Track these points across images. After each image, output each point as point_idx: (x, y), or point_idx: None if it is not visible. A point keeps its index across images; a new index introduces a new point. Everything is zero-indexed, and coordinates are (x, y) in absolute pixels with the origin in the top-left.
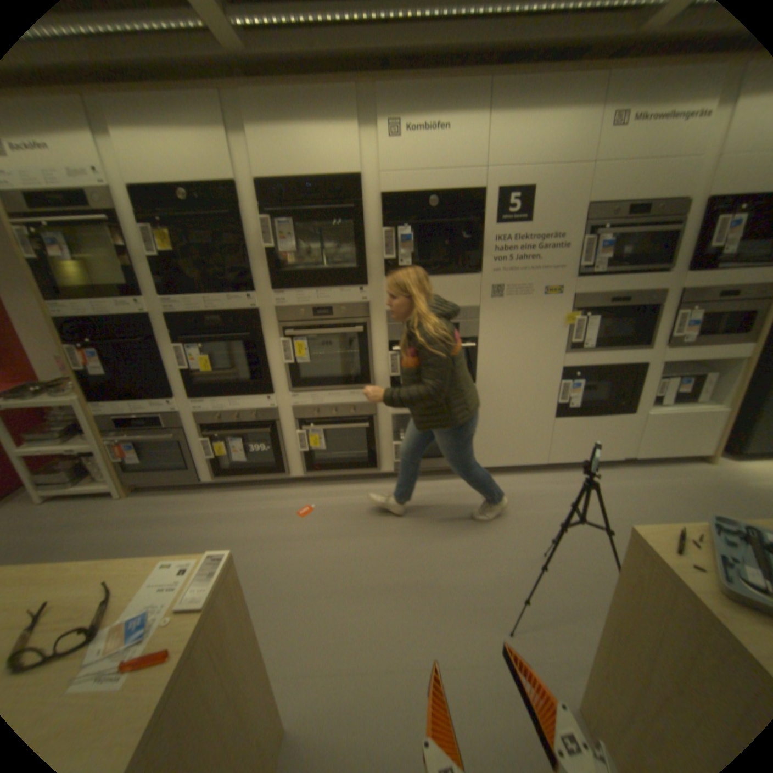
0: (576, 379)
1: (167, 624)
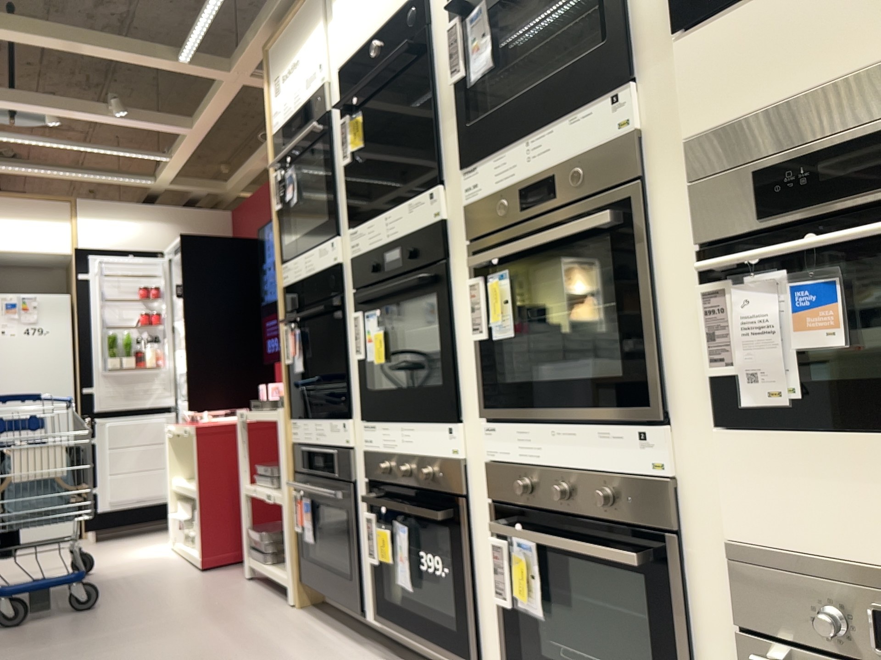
0: None
1: None
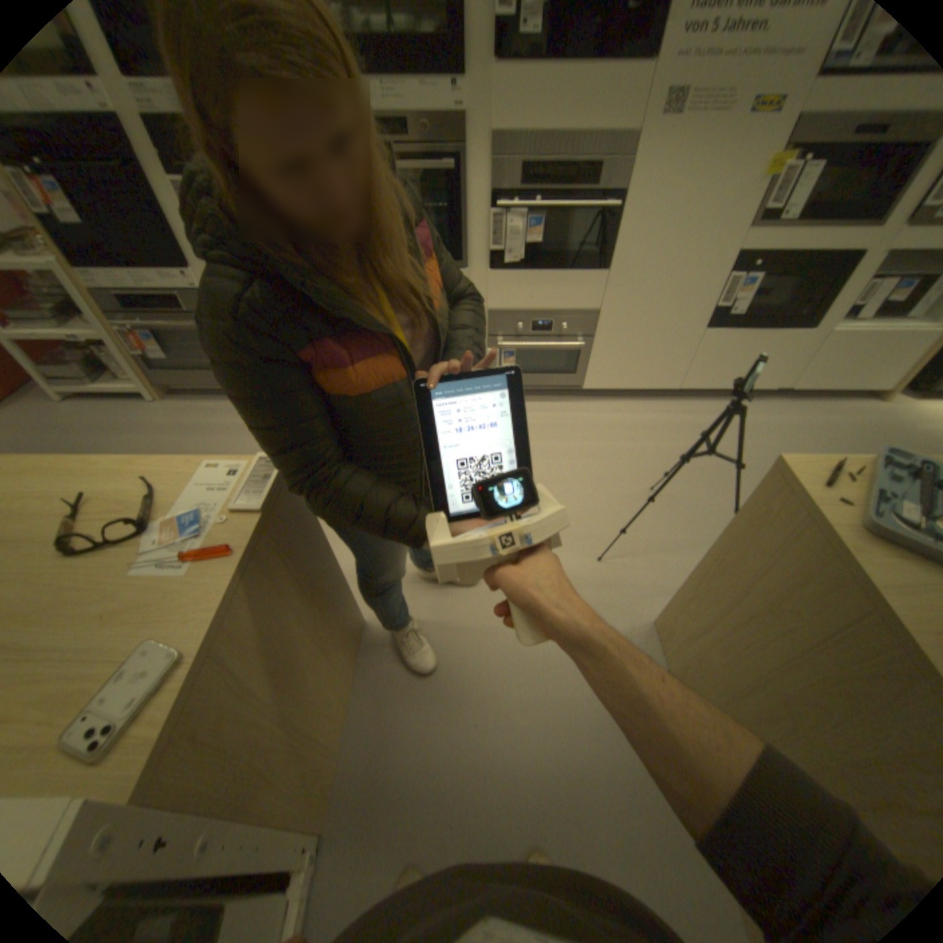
0: (751, 271)
1: (224, 521)
